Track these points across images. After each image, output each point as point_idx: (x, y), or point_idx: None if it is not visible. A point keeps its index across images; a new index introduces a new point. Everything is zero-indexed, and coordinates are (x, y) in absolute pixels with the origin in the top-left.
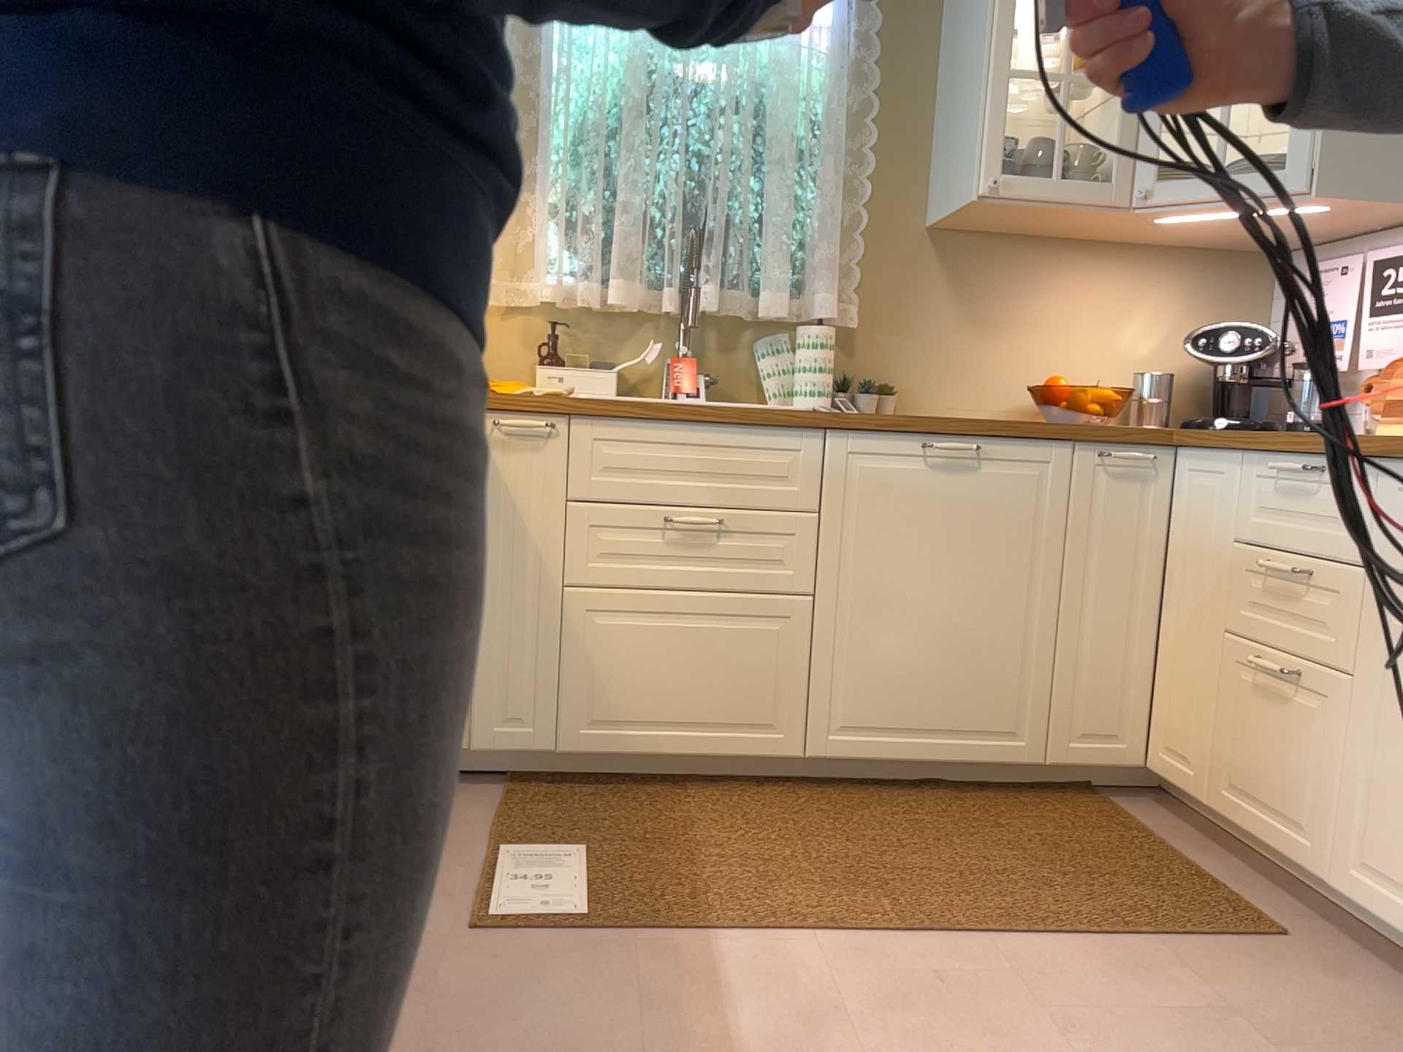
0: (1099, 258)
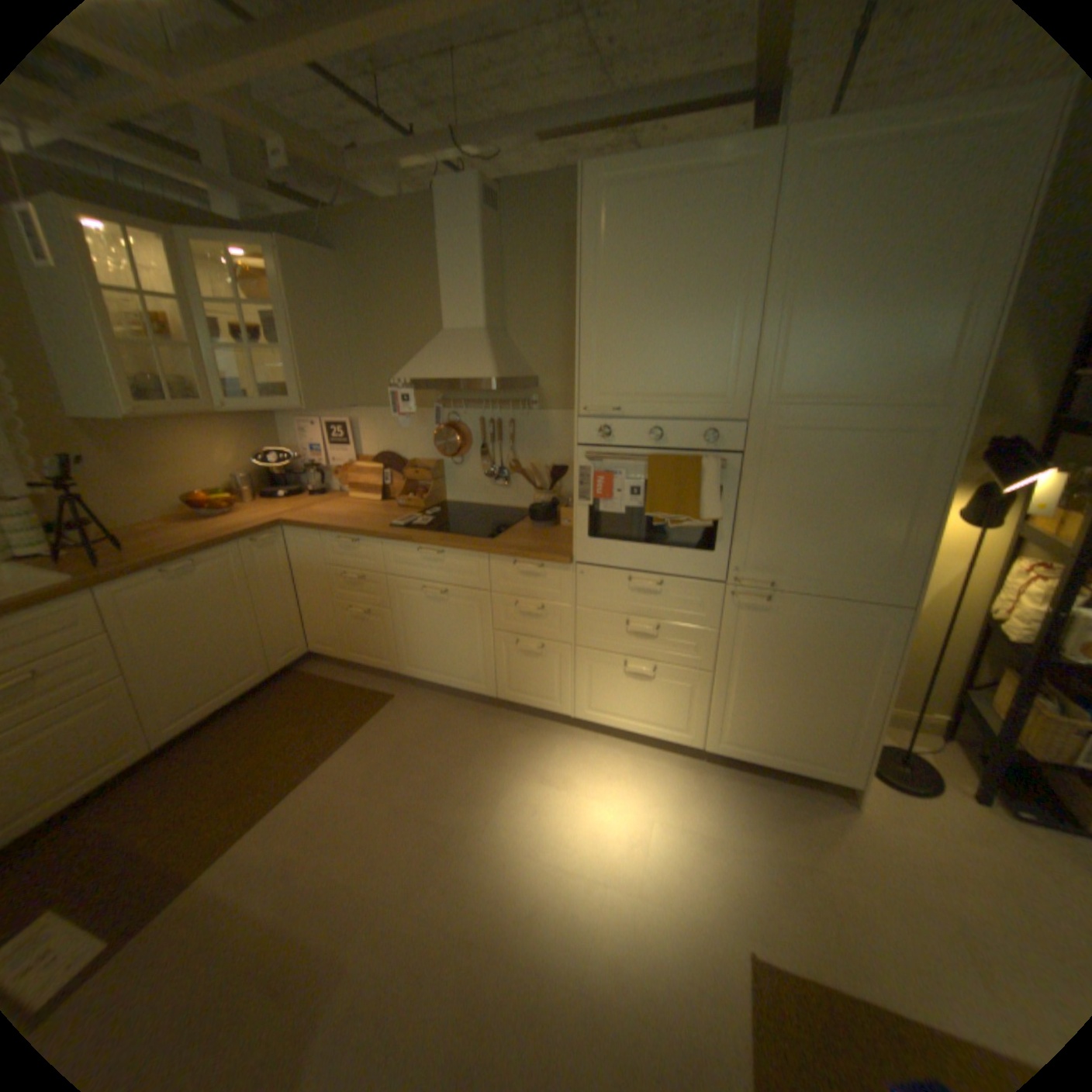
0: (188, 422)
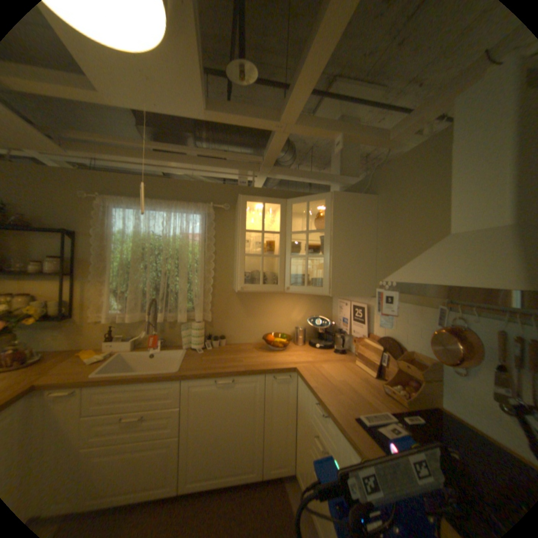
0: (284, 294)
